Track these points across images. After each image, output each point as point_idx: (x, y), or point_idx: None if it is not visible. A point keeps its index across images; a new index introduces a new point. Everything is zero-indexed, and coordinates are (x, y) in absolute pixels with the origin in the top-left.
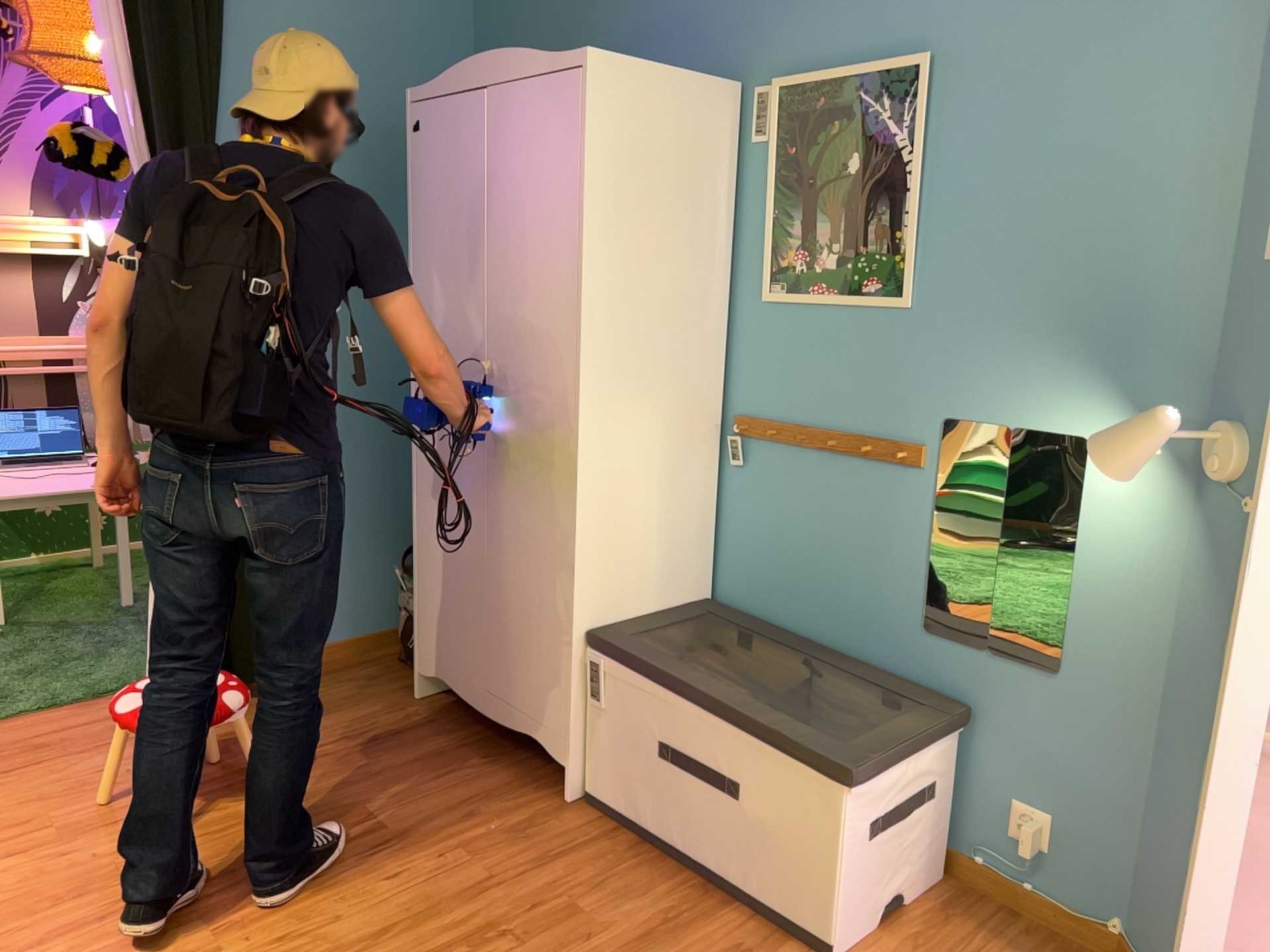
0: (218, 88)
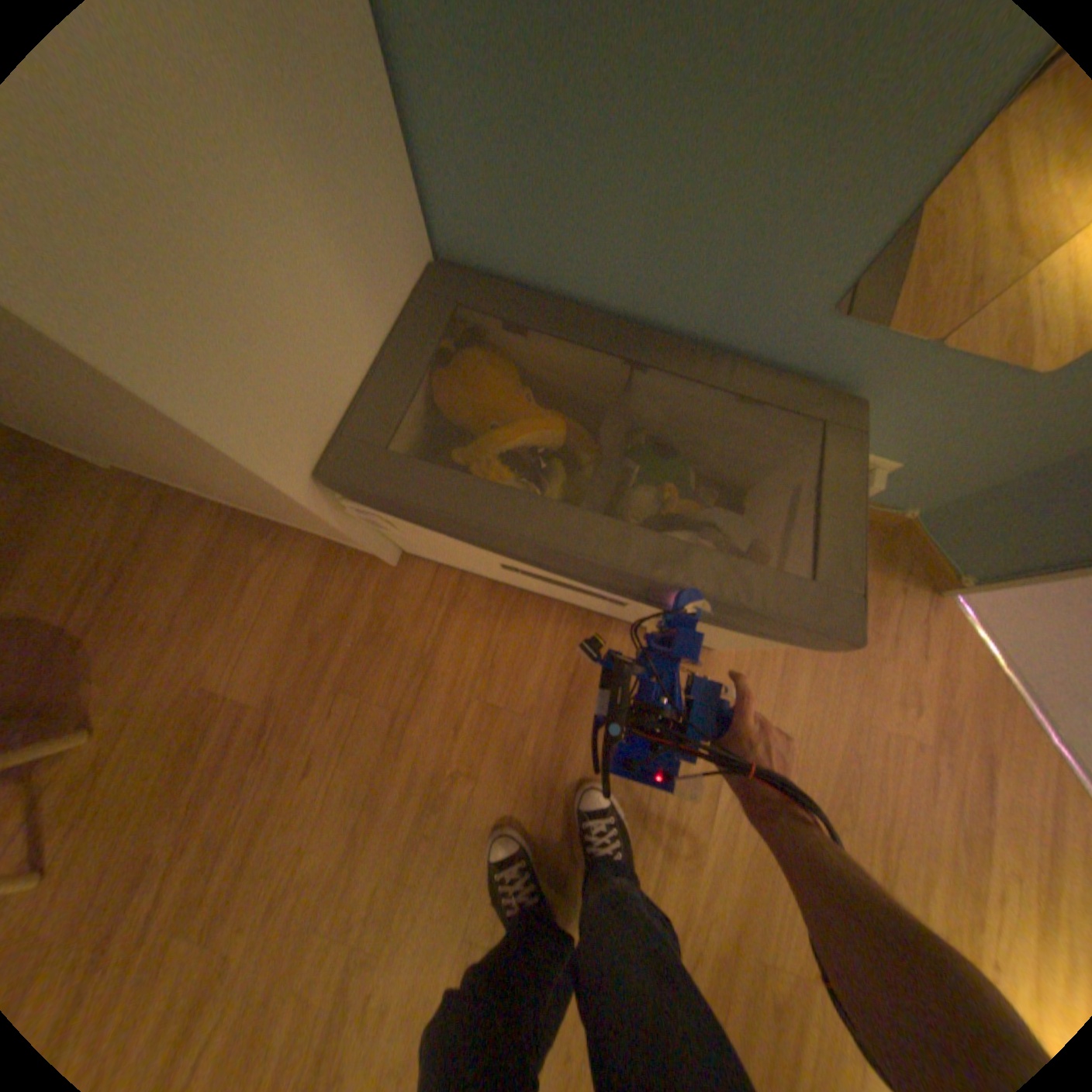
0: None
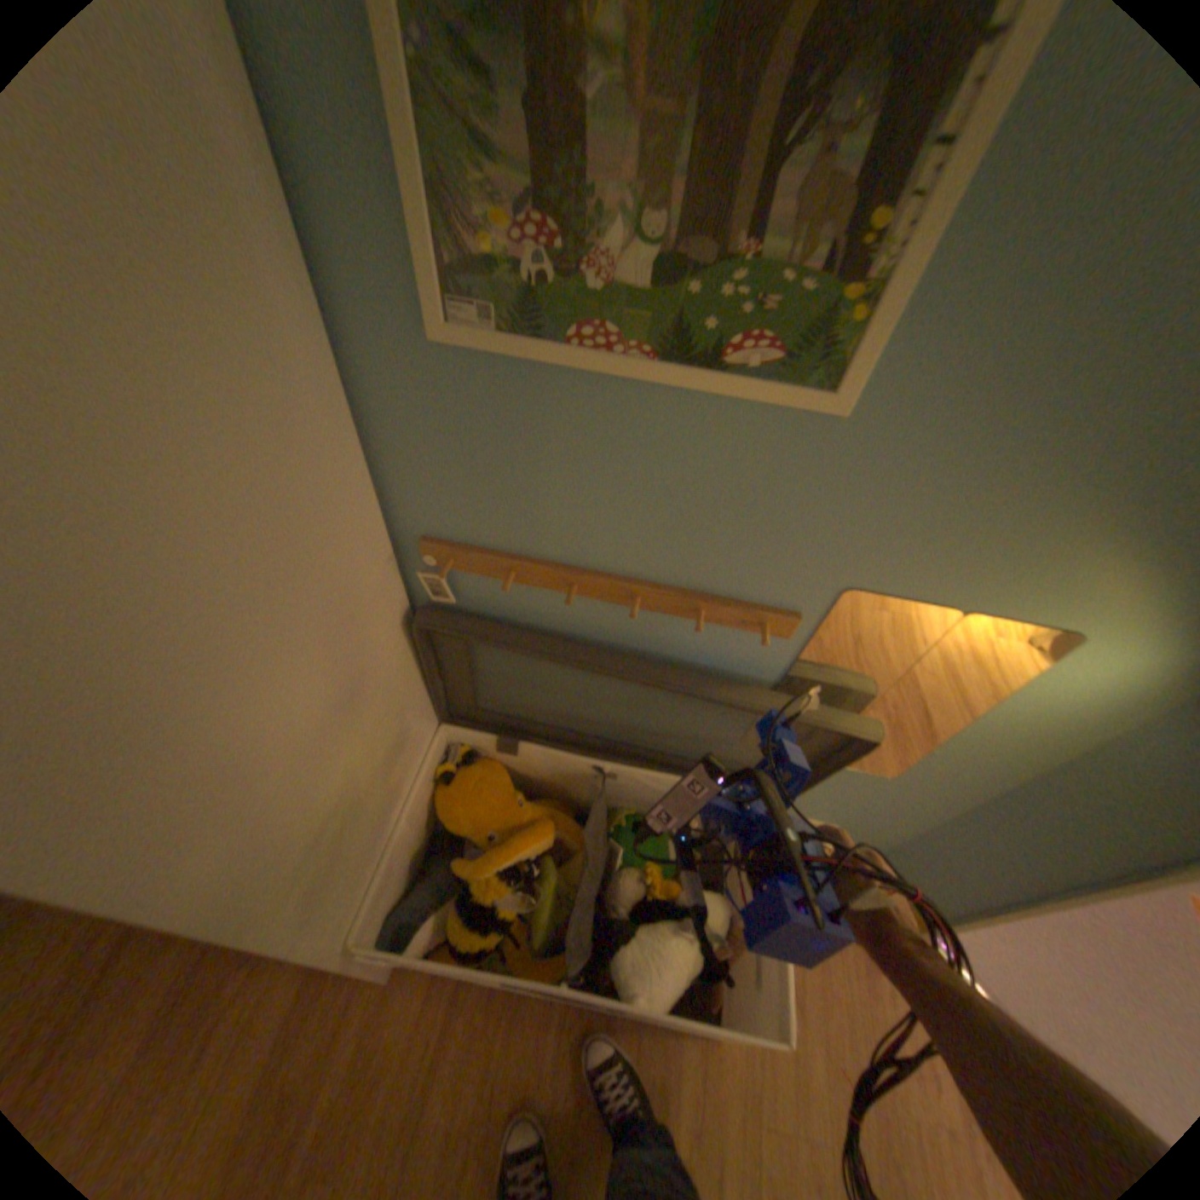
0: None
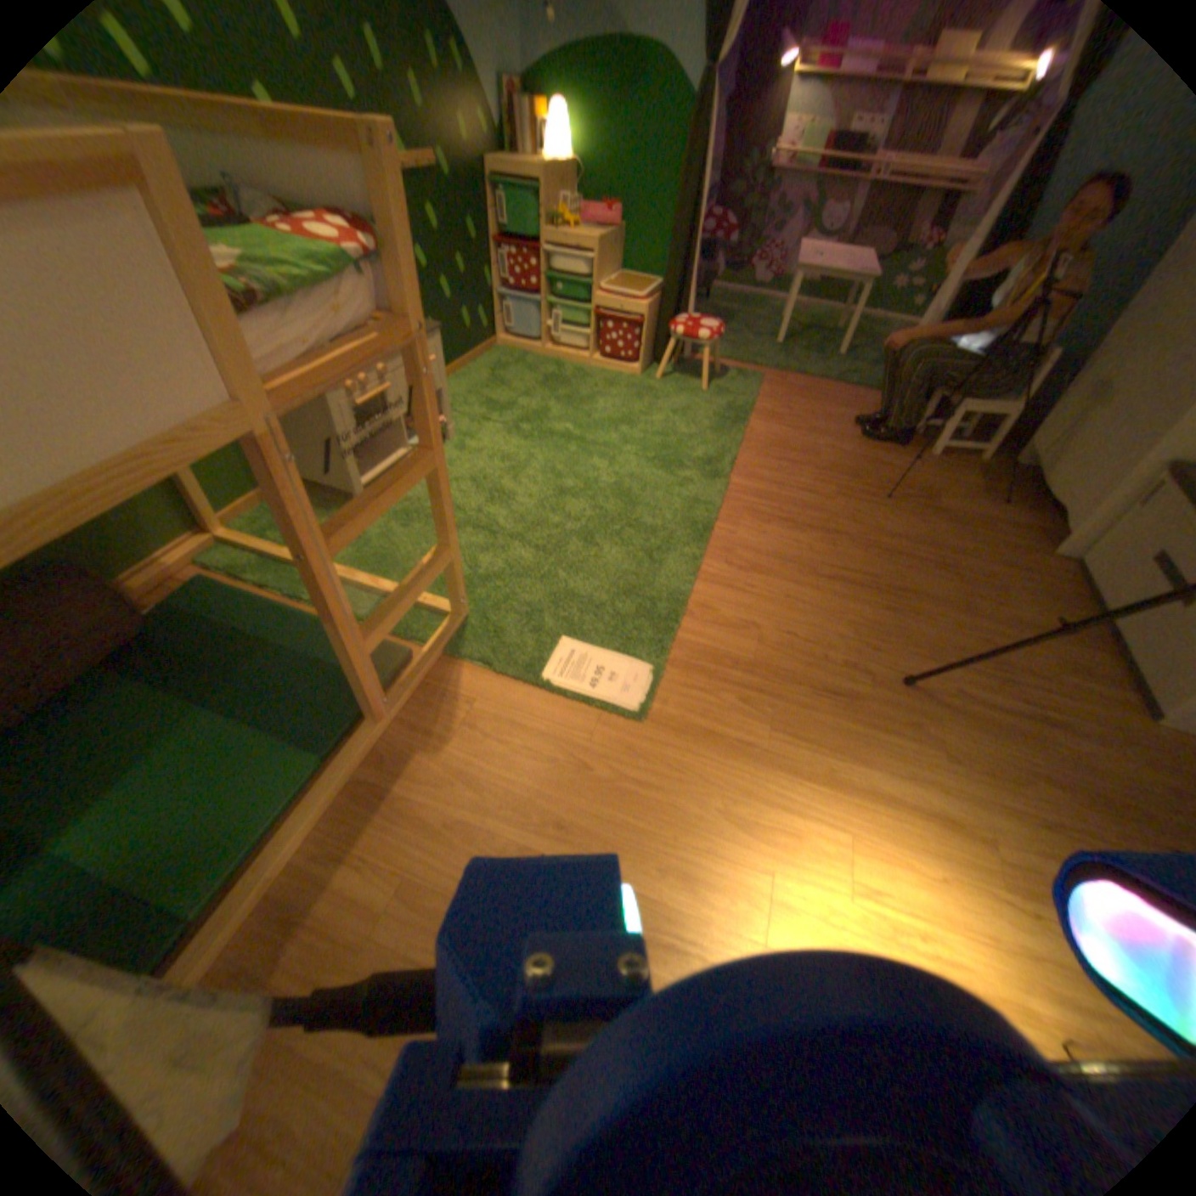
0: None
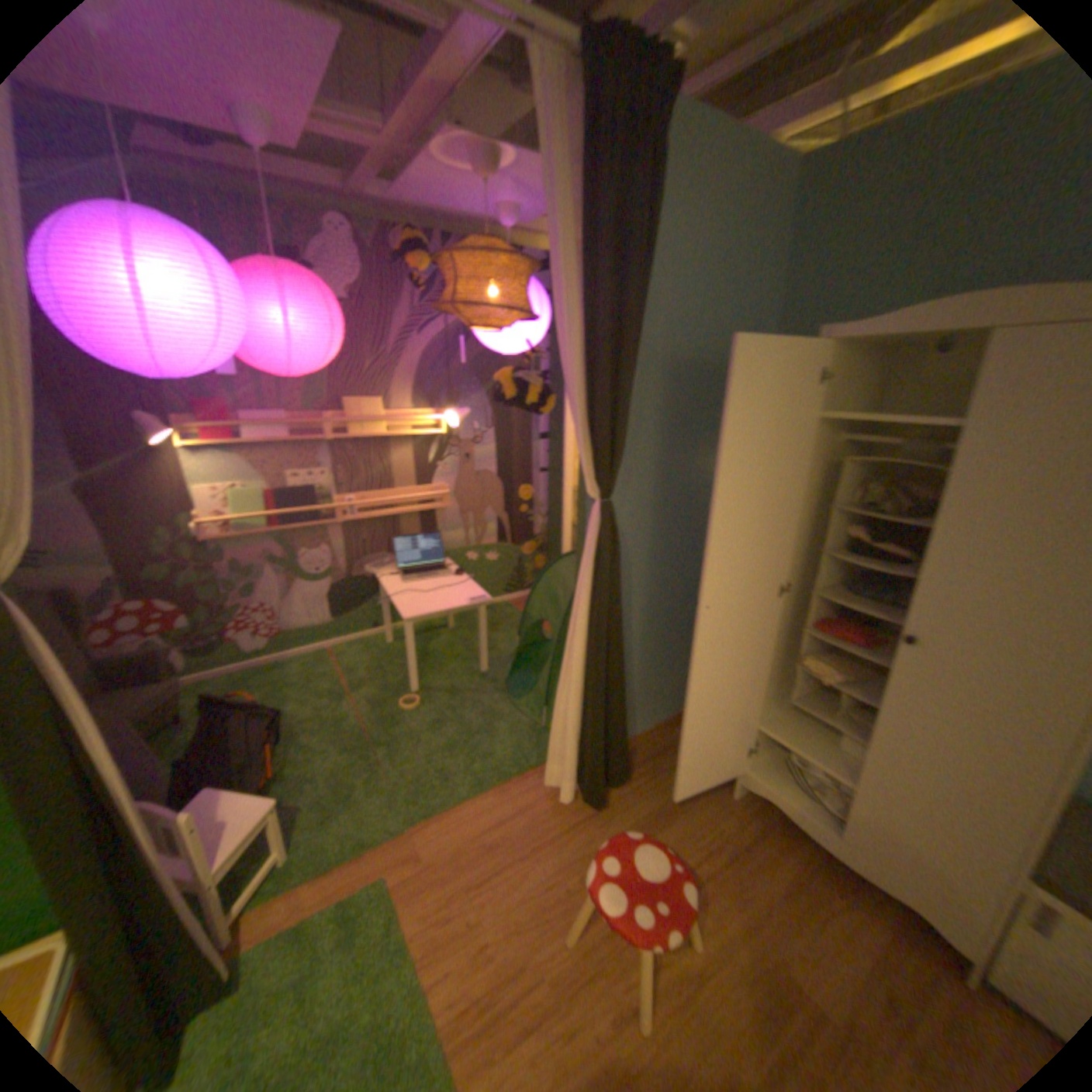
0: (641, 330)
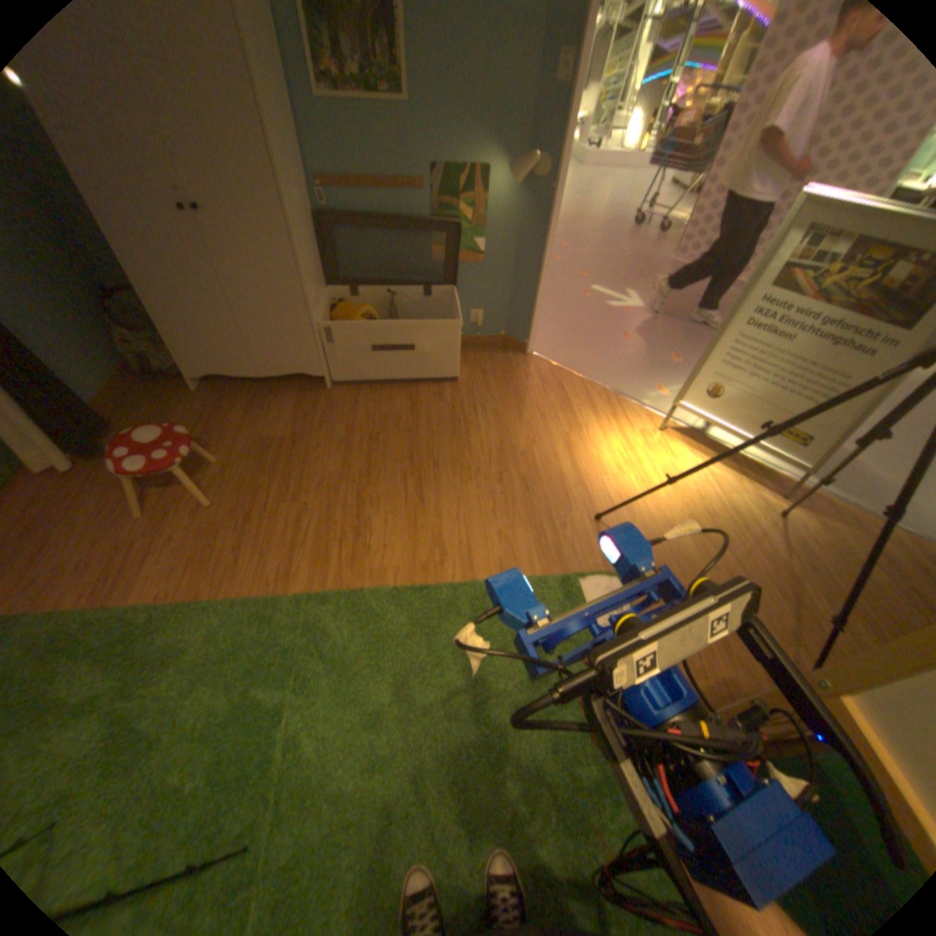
0: None
